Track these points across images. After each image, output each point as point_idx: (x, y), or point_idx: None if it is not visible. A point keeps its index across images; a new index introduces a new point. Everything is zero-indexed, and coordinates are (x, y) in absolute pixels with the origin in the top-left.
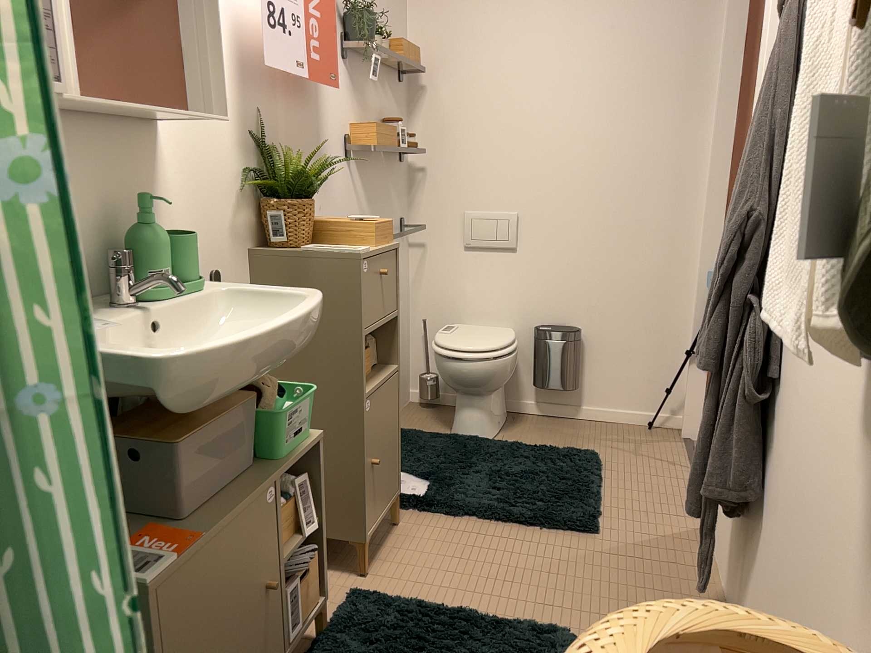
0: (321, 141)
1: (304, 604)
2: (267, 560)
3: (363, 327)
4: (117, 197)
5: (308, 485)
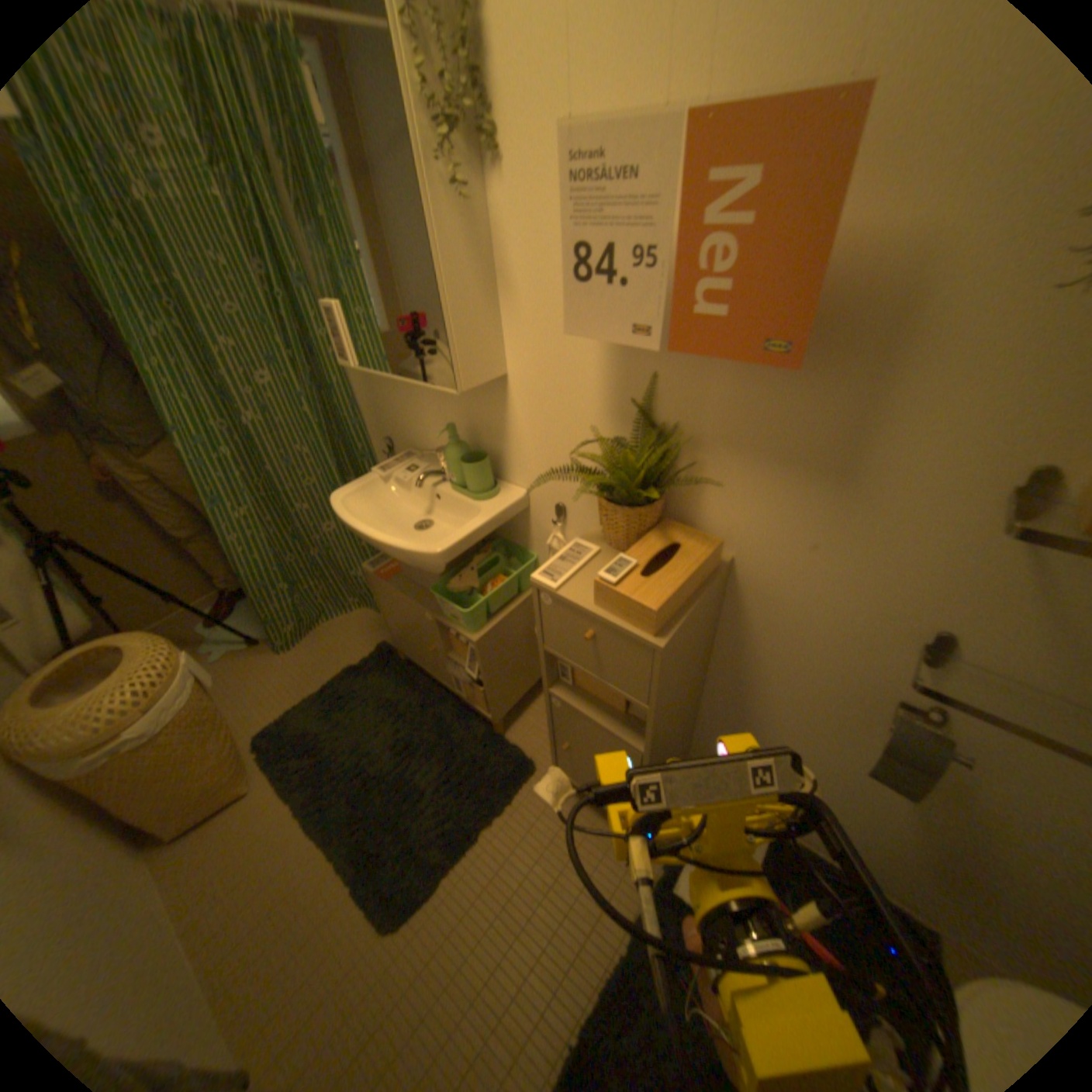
0: (864, 445)
1: (467, 693)
2: (429, 638)
3: (540, 641)
4: (475, 418)
5: (476, 656)
